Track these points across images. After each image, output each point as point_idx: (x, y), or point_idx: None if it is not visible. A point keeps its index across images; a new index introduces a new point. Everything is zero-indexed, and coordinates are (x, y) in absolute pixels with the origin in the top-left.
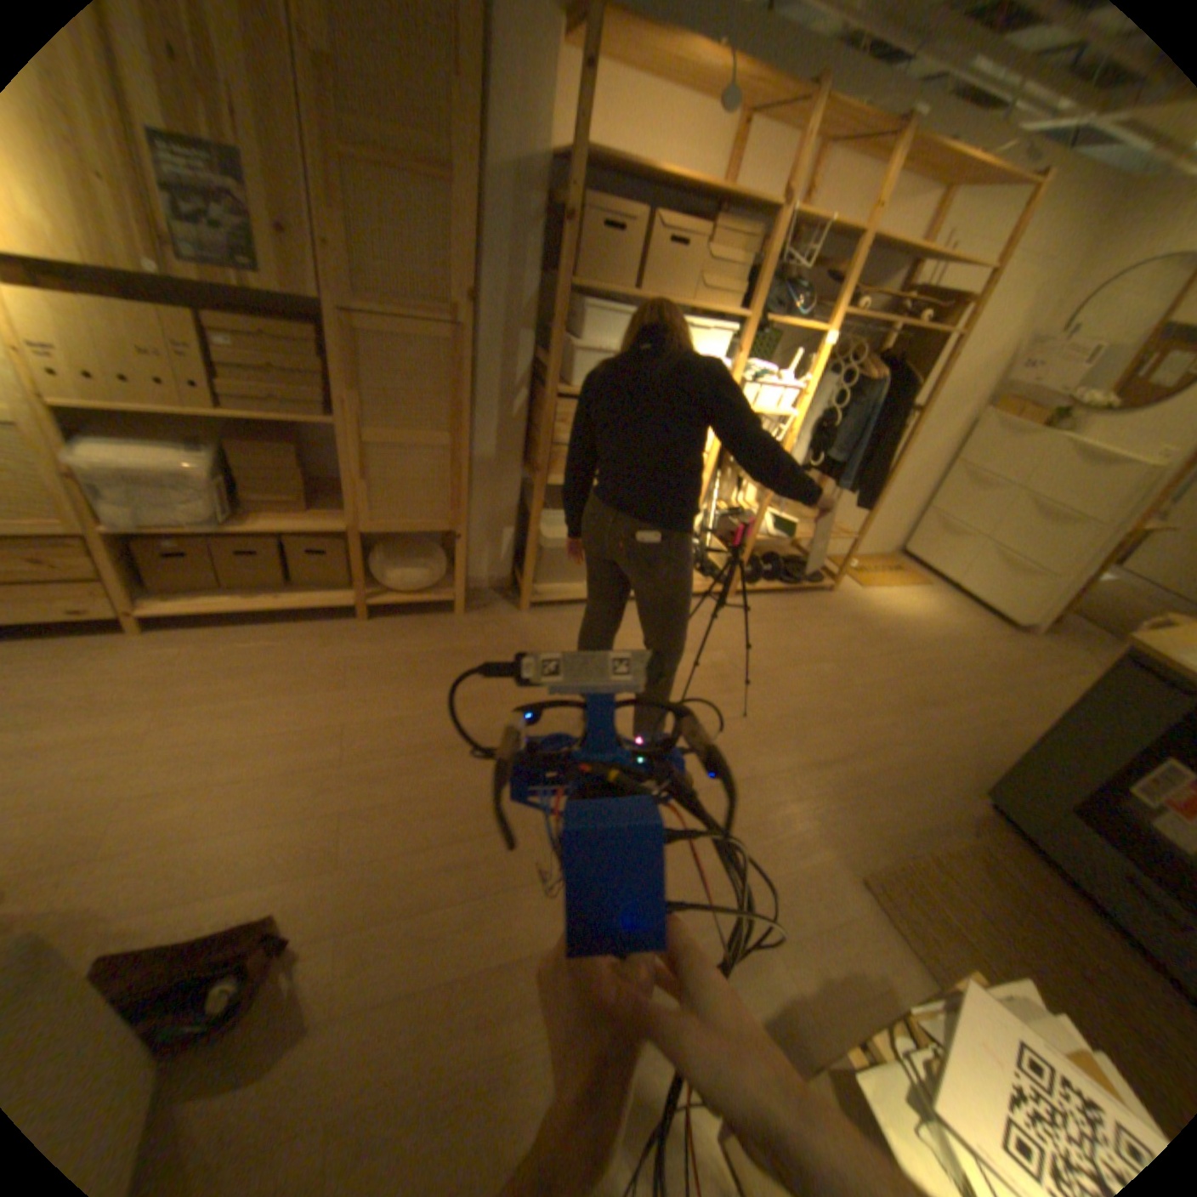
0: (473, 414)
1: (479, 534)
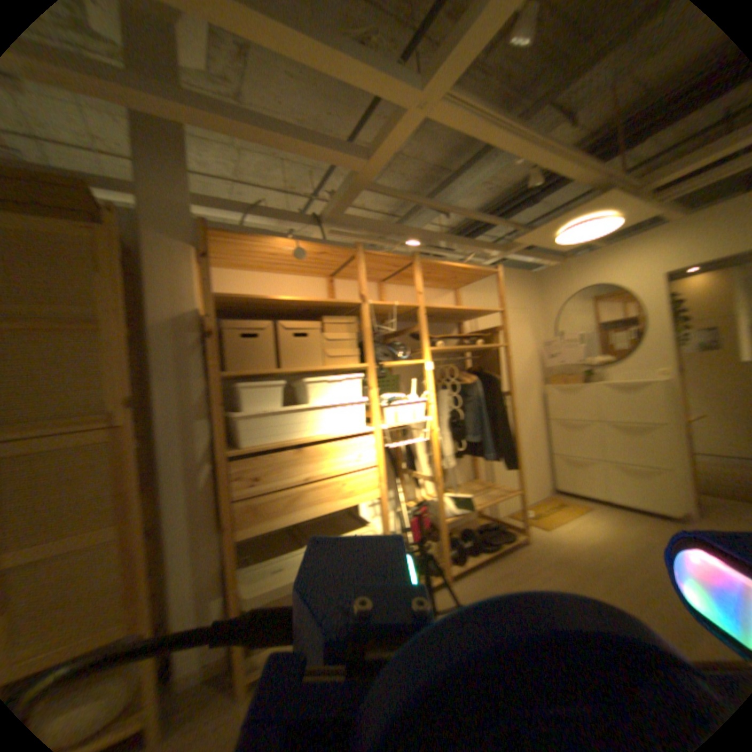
0: (160, 495)
1: (182, 614)
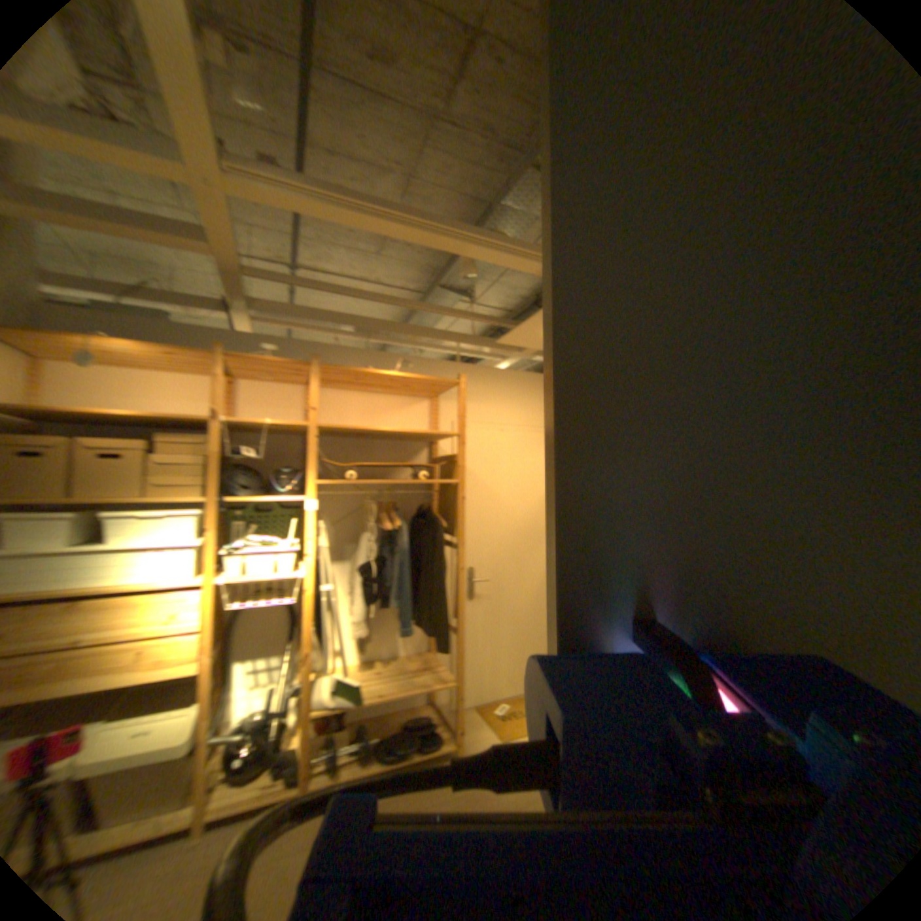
0: None
1: None
